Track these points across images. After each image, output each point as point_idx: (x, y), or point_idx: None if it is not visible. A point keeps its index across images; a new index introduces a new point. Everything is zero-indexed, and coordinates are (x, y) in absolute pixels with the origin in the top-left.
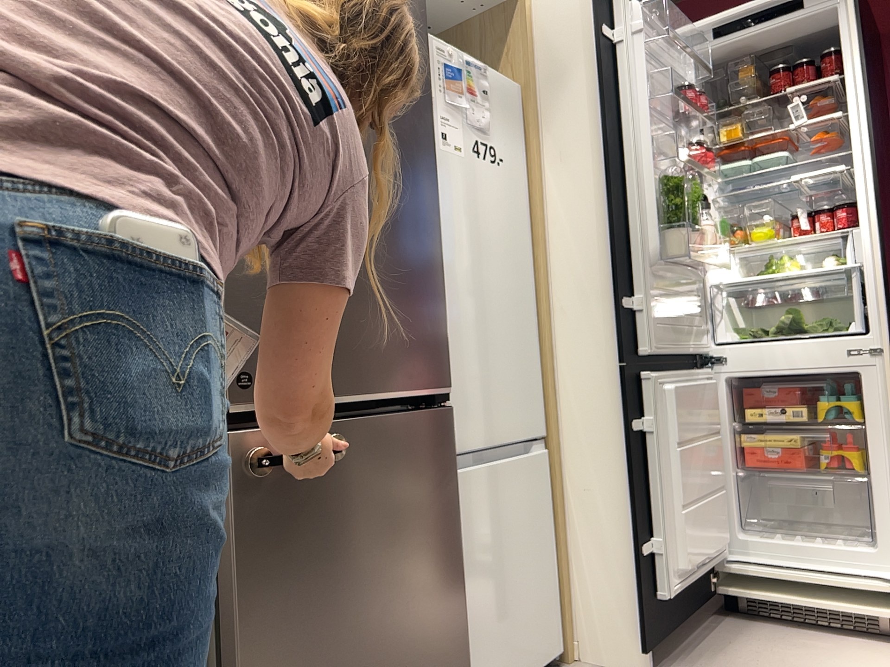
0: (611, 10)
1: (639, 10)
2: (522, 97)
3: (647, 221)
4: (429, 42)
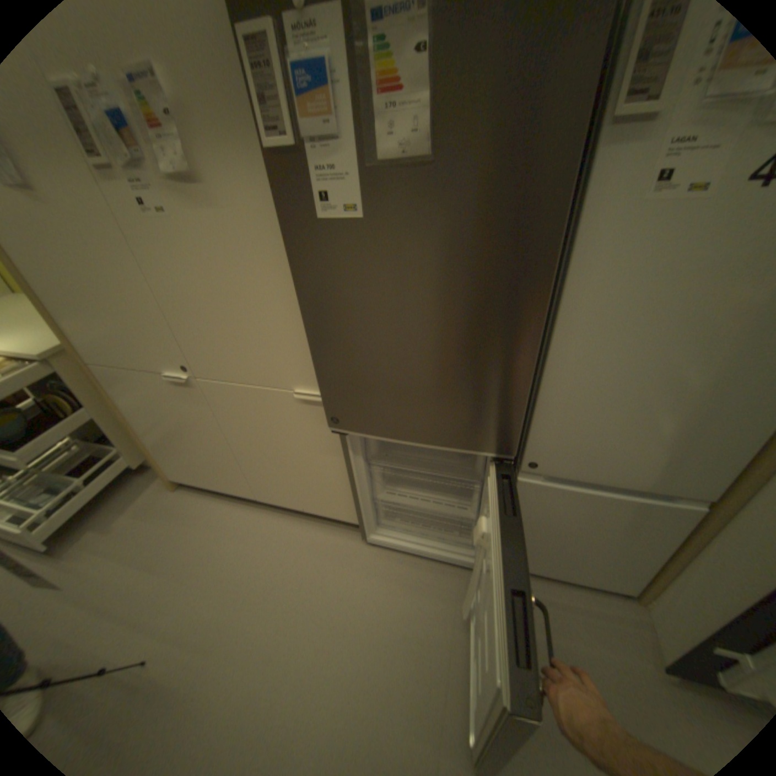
0: None
1: None
2: None
3: None
4: None
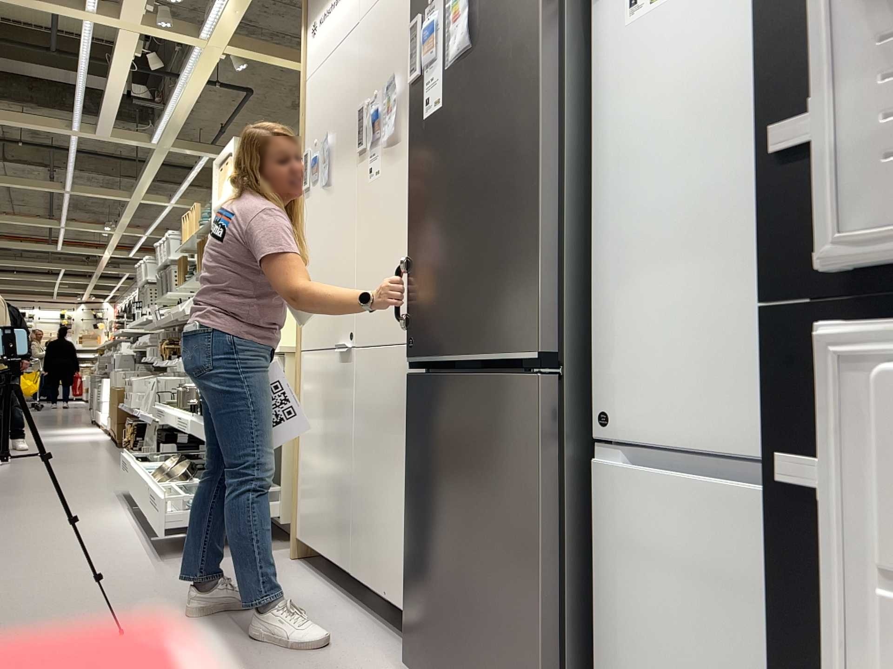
0: None
1: None
2: None
3: None
4: None
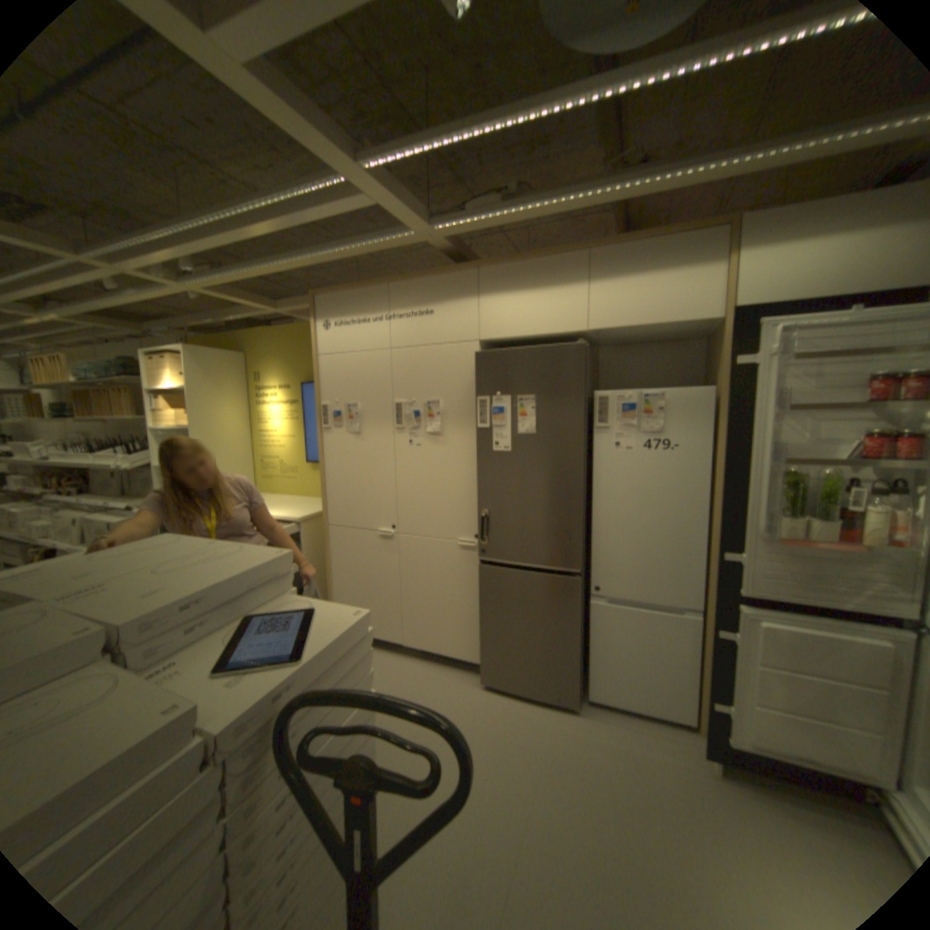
0: (758, 338)
1: (780, 335)
2: (721, 393)
3: (763, 505)
4: (610, 397)
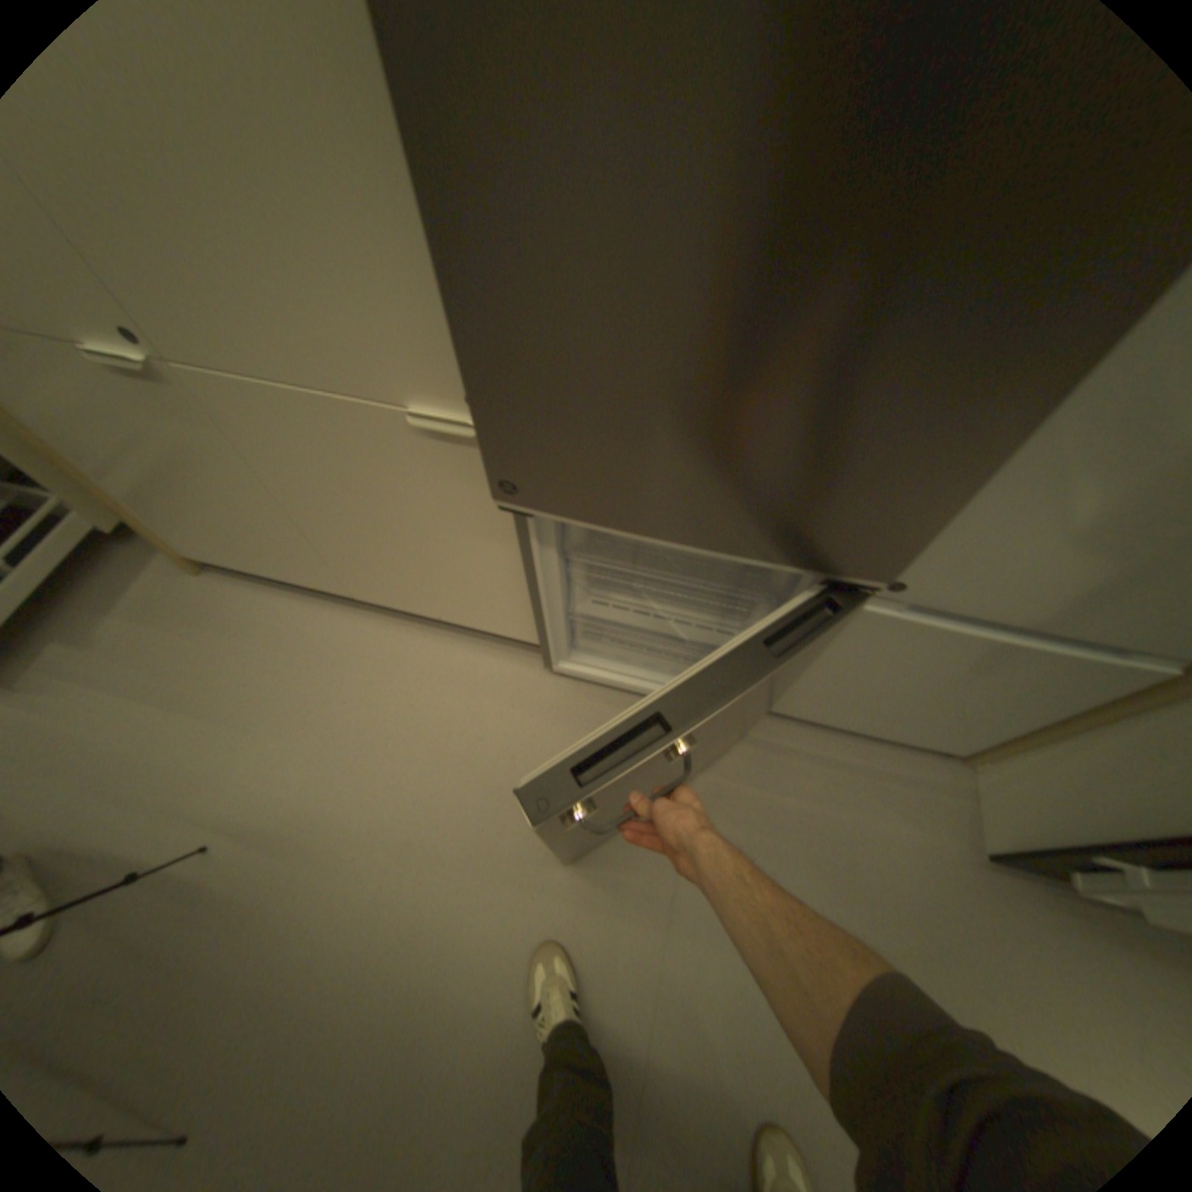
0: None
1: None
2: None
3: None
4: None
